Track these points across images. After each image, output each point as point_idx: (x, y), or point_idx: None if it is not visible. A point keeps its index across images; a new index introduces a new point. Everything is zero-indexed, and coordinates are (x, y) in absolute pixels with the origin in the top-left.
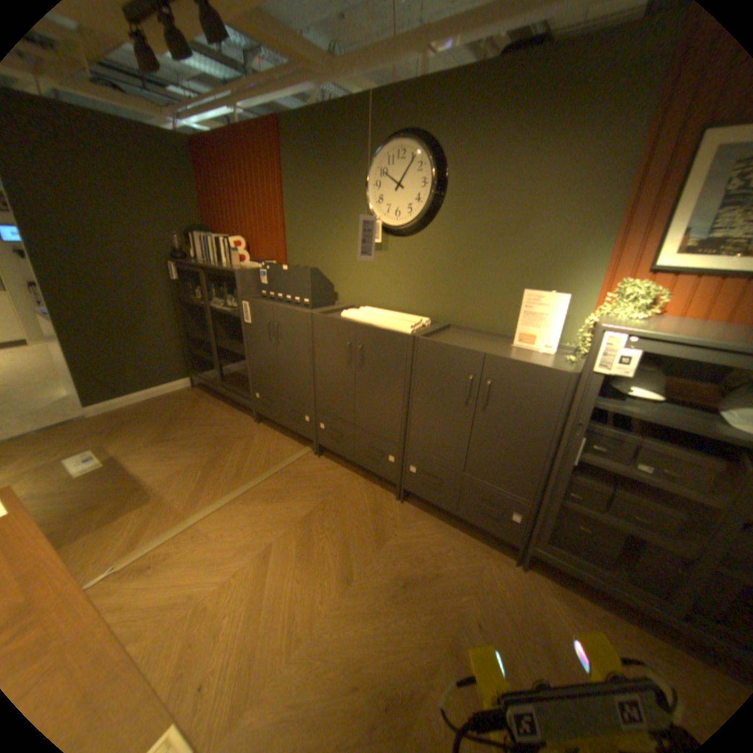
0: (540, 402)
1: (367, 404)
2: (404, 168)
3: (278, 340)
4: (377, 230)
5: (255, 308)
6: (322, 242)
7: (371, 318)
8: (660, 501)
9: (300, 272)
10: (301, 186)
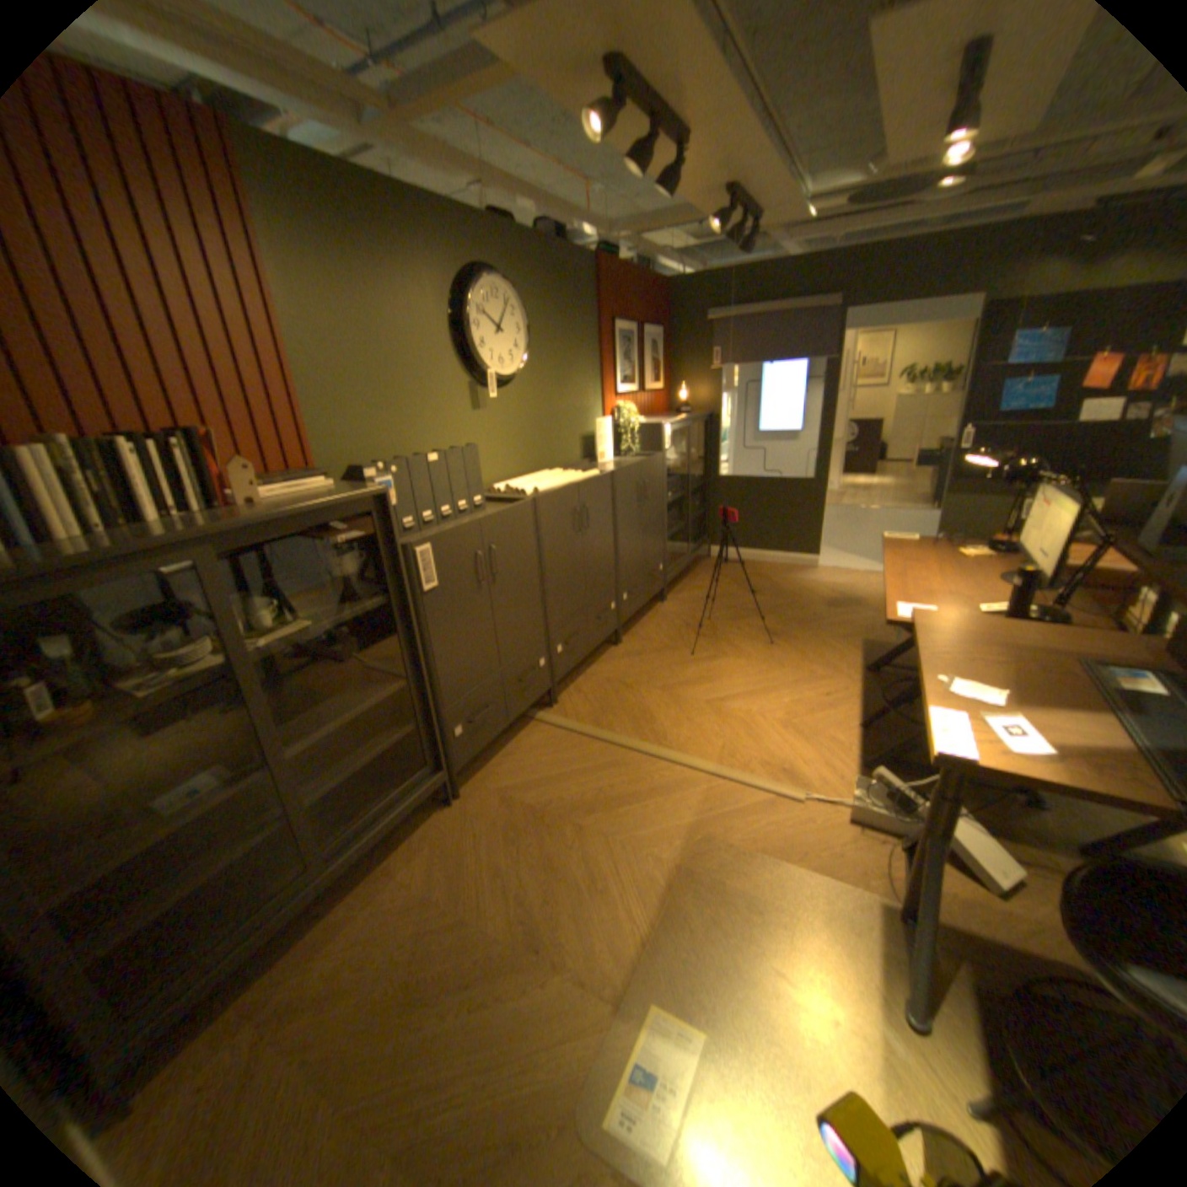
0: (658, 480)
1: (594, 567)
2: (499, 310)
3: (495, 575)
4: (492, 383)
5: (445, 548)
6: (392, 411)
7: (554, 481)
8: (669, 511)
9: (464, 456)
10: (327, 303)
